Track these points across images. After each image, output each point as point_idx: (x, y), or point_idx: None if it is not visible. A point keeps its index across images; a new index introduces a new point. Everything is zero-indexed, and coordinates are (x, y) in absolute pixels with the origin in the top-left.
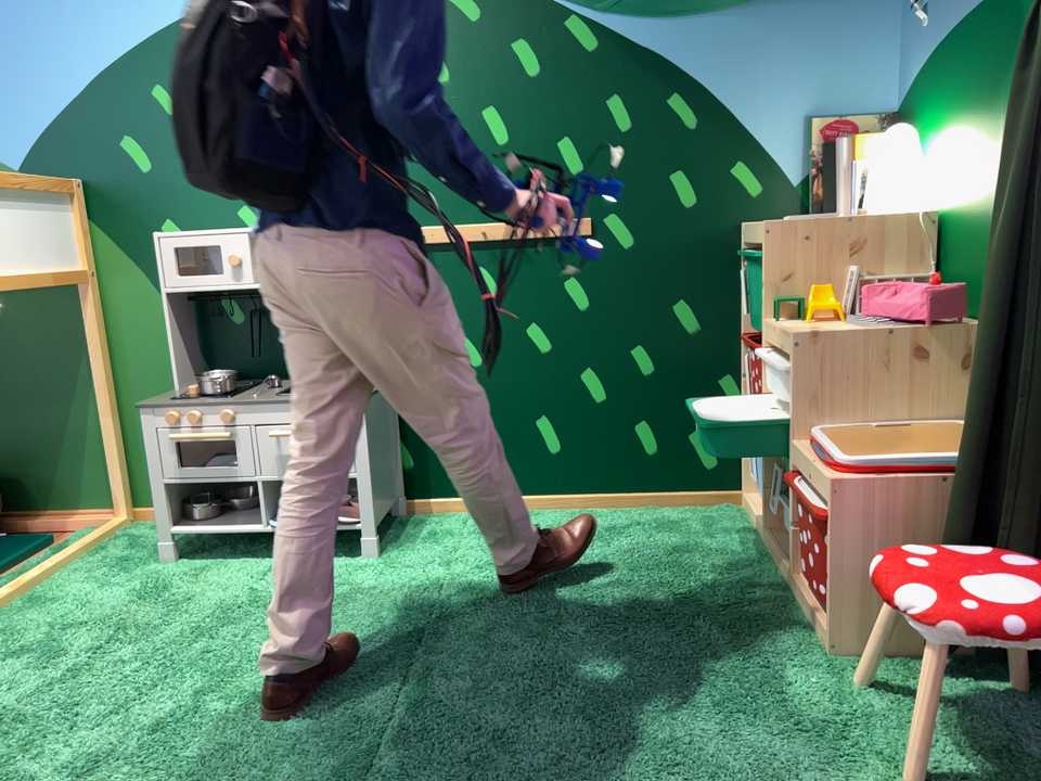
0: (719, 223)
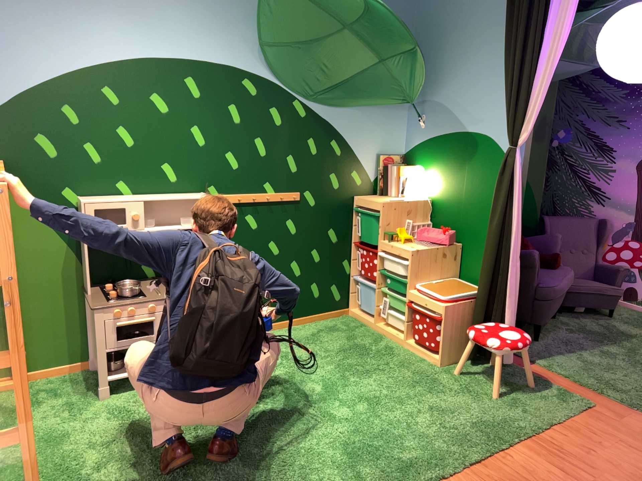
0: (345, 196)
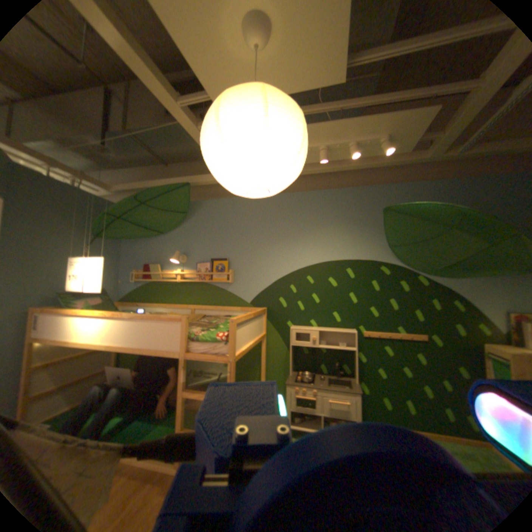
0: (472, 341)
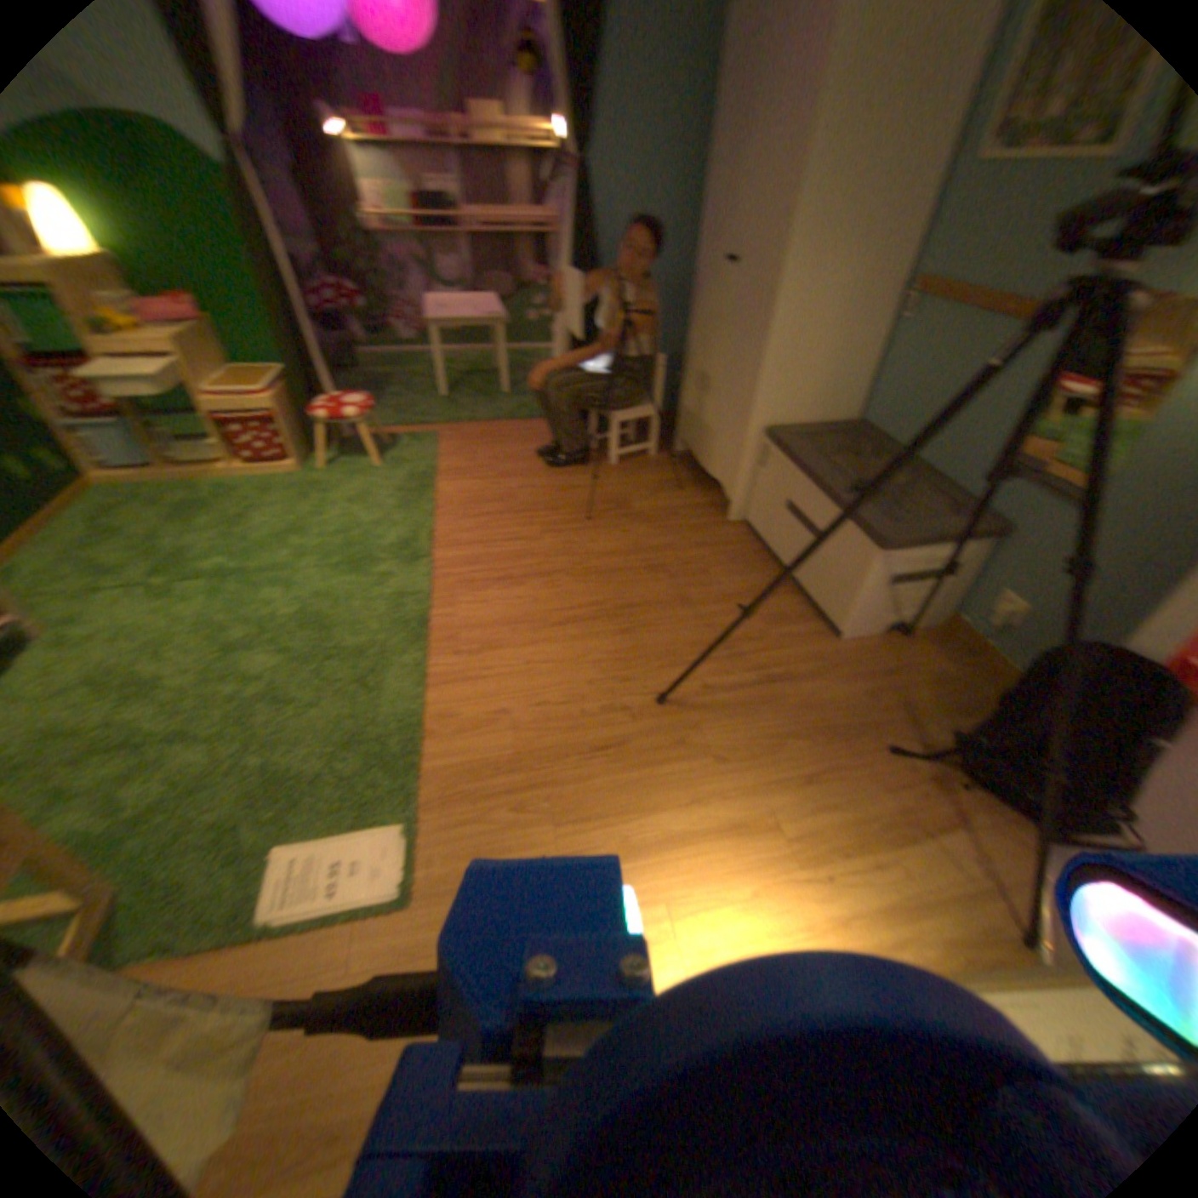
0: None
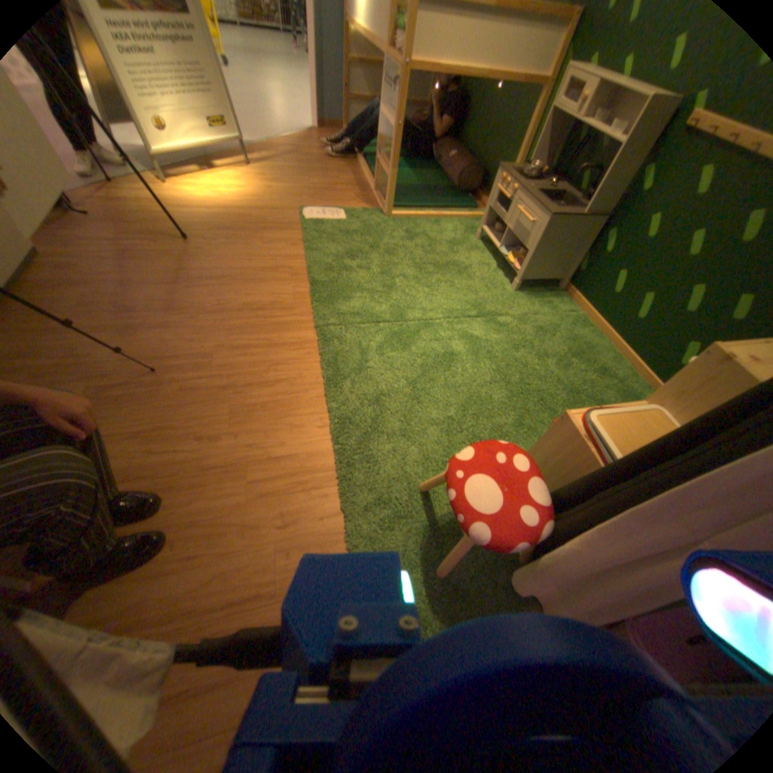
0: None
